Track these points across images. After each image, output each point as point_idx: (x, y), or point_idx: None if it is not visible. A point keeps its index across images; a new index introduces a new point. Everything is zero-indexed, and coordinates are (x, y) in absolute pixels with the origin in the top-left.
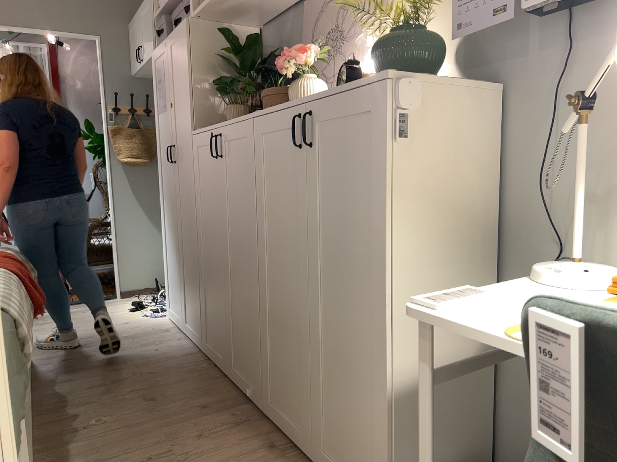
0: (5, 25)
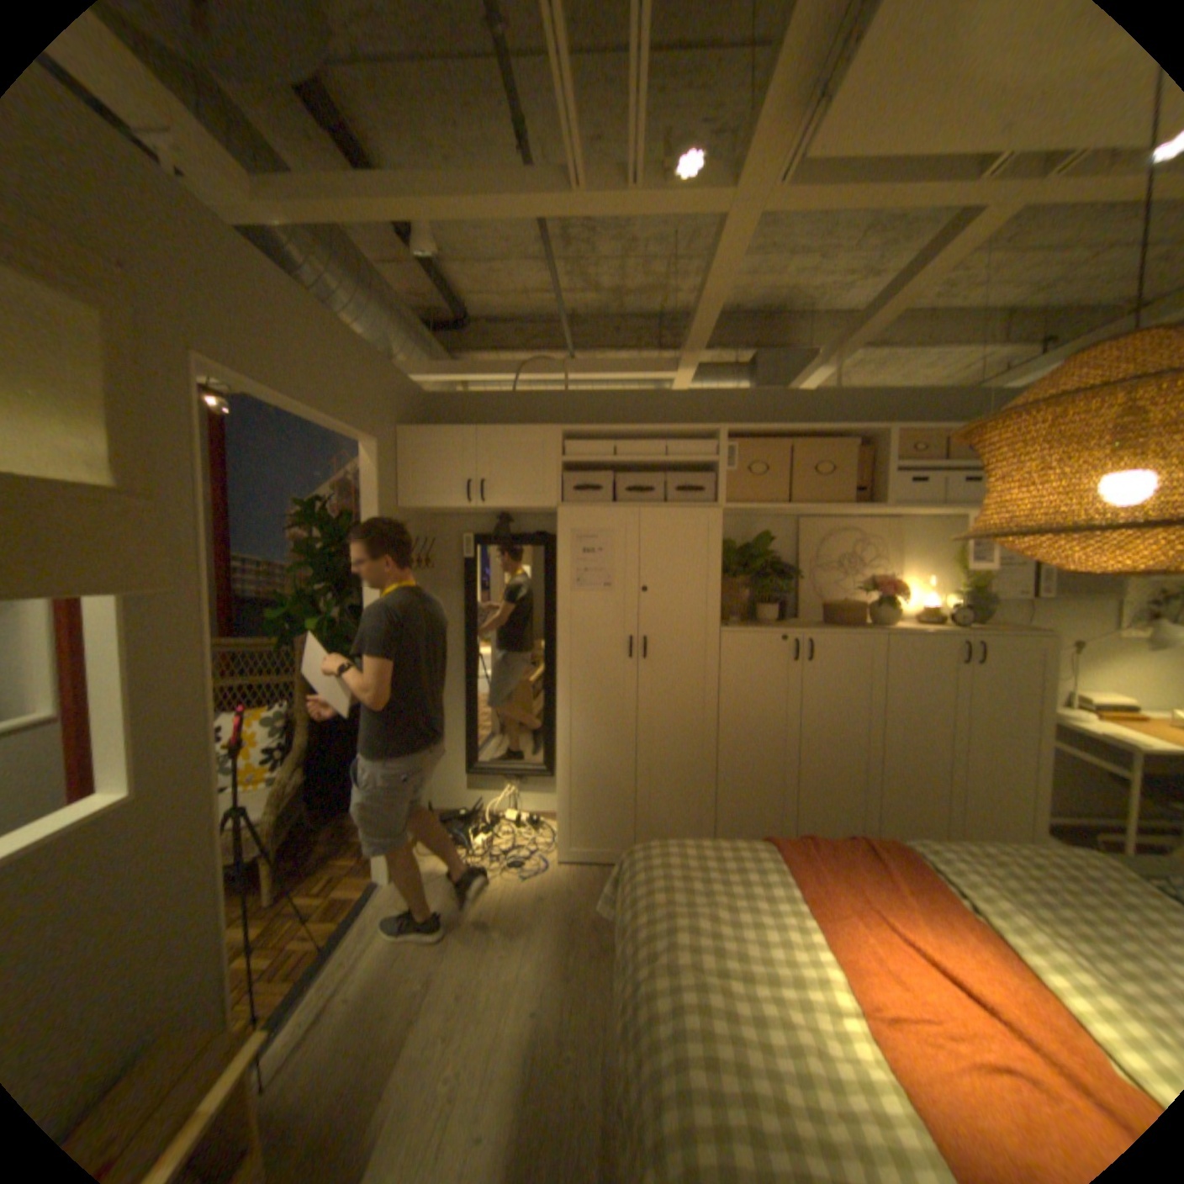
0: (288, 400)
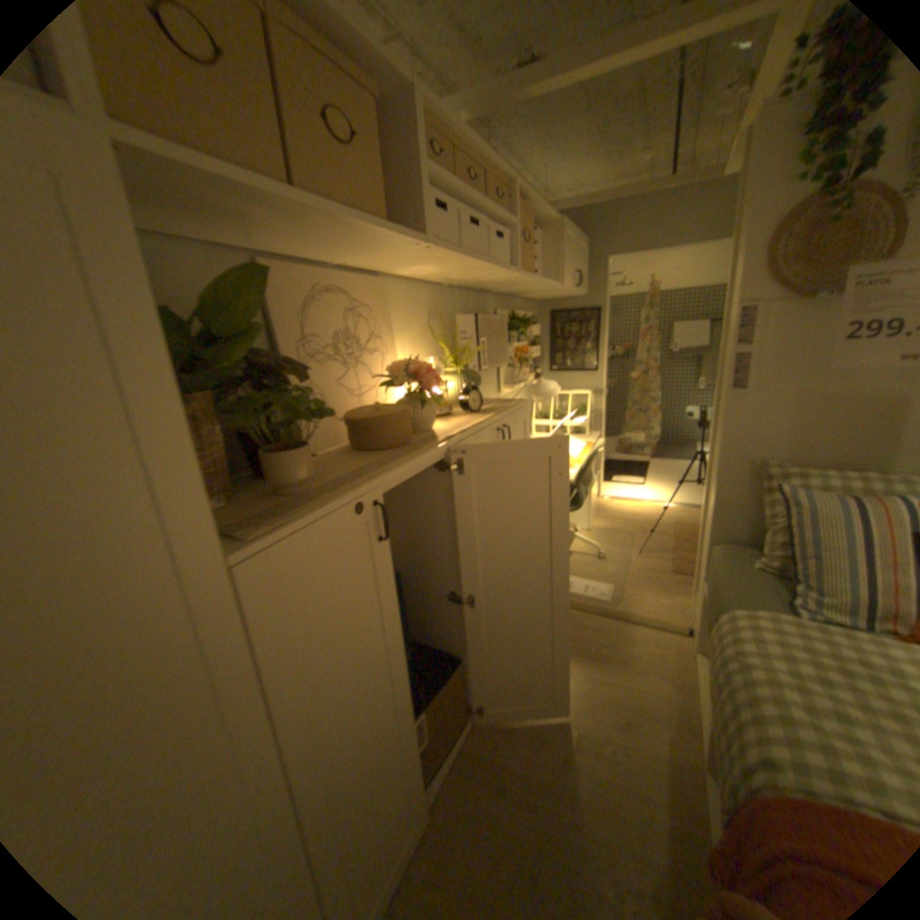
0: None
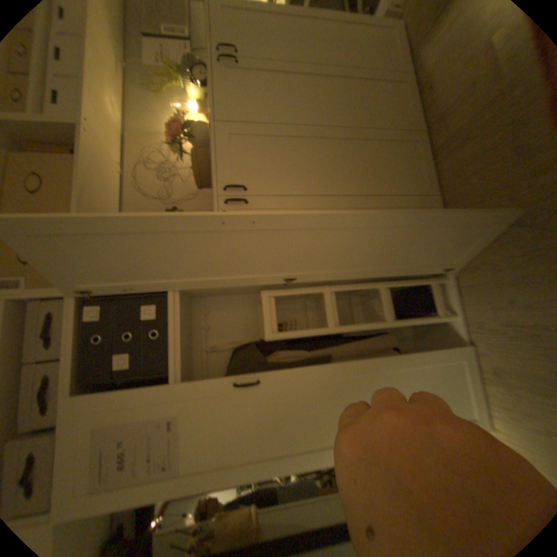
0: None
